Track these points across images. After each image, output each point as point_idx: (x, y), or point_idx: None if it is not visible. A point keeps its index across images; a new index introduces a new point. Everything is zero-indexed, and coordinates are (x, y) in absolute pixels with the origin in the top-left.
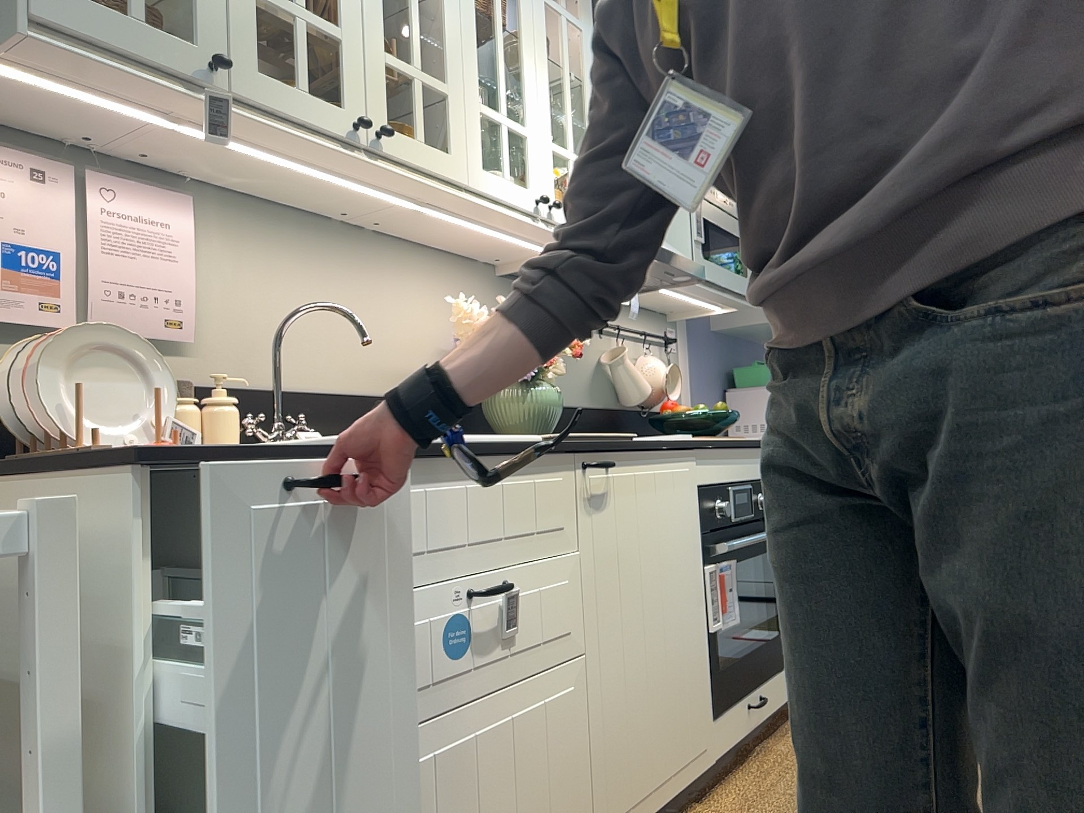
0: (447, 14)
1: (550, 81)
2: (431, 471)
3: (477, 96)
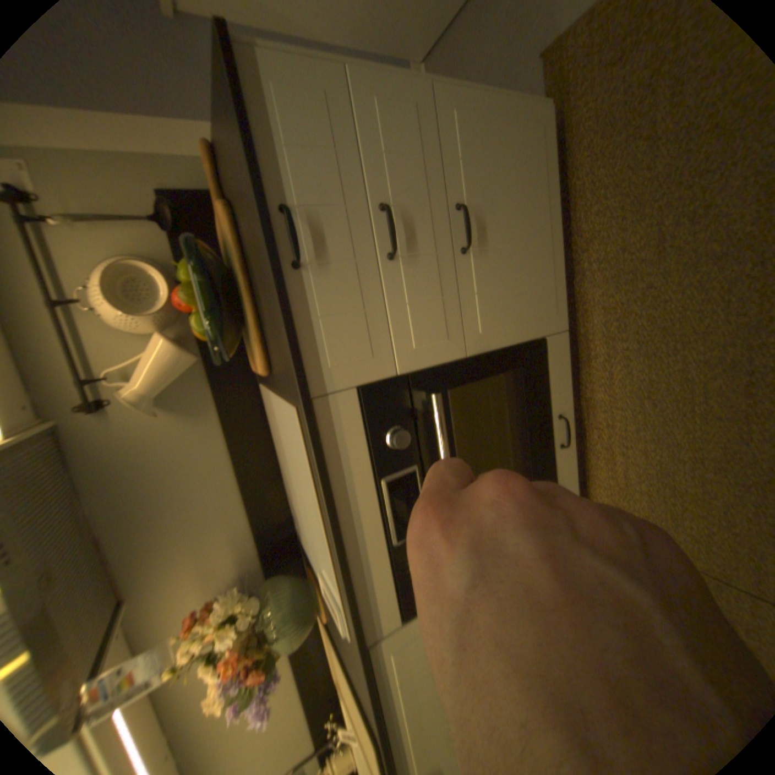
0: None
1: None
2: None
3: None
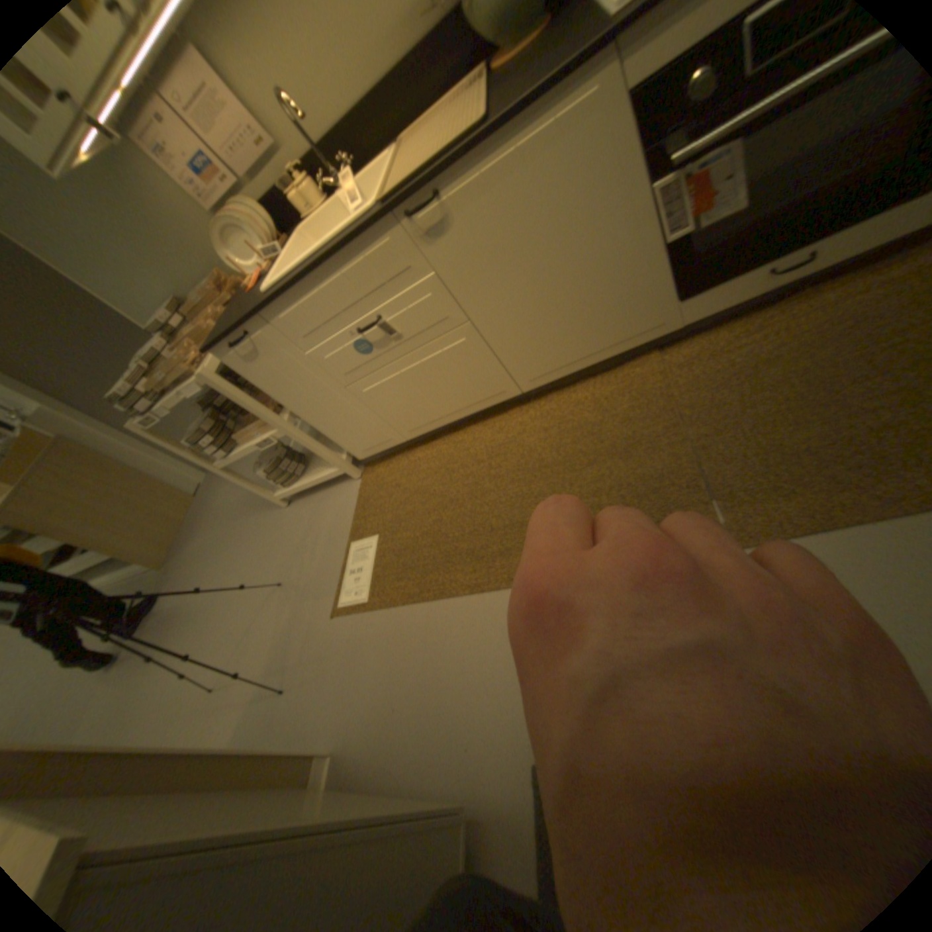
0: None
1: None
2: (298, 292)
3: None
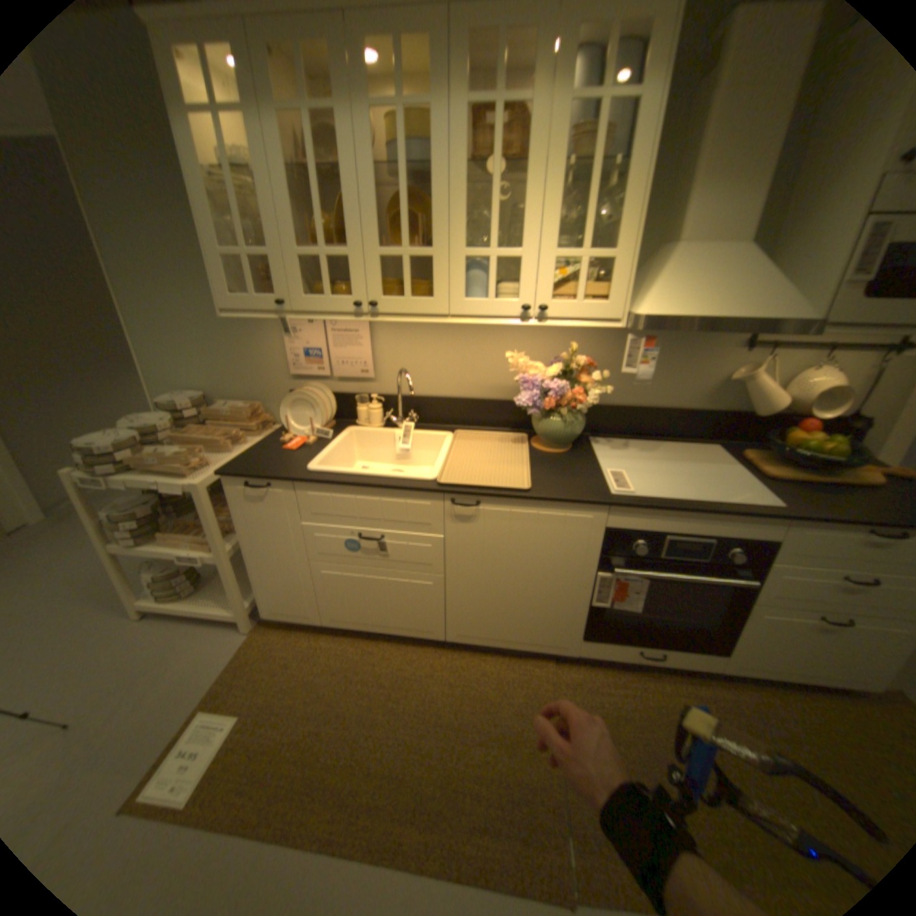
0: (434, 191)
1: (563, 190)
2: (336, 490)
3: (462, 245)
